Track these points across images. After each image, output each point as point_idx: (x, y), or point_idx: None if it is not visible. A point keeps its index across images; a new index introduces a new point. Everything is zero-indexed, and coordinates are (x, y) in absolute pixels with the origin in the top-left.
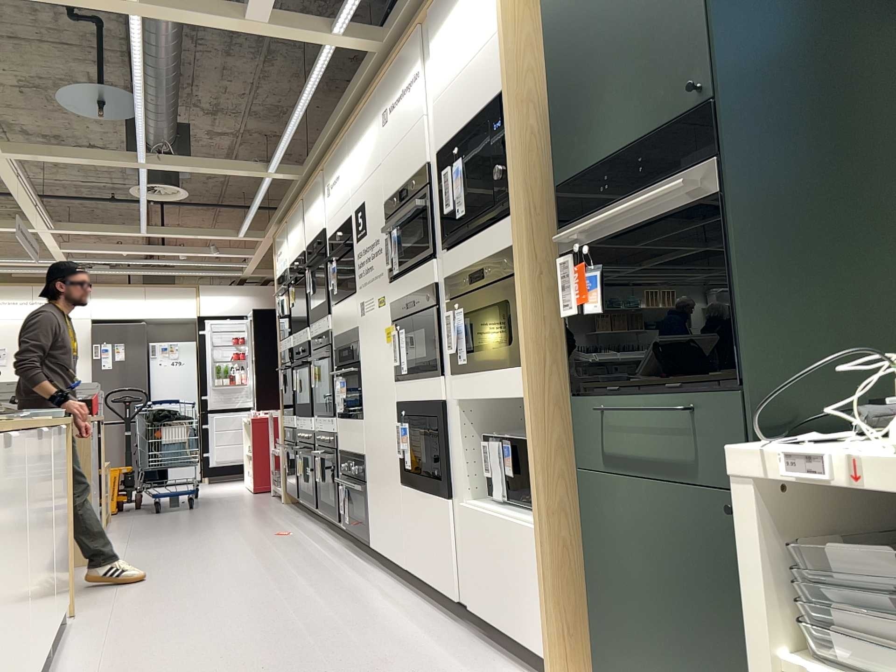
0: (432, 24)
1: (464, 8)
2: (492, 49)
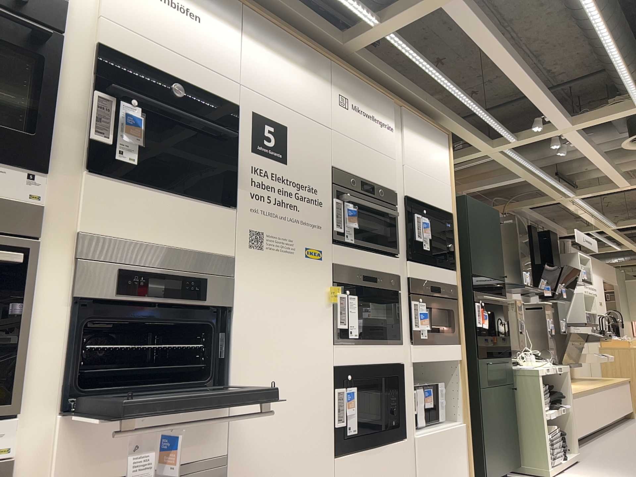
0: (406, 120)
1: (430, 147)
2: (445, 188)
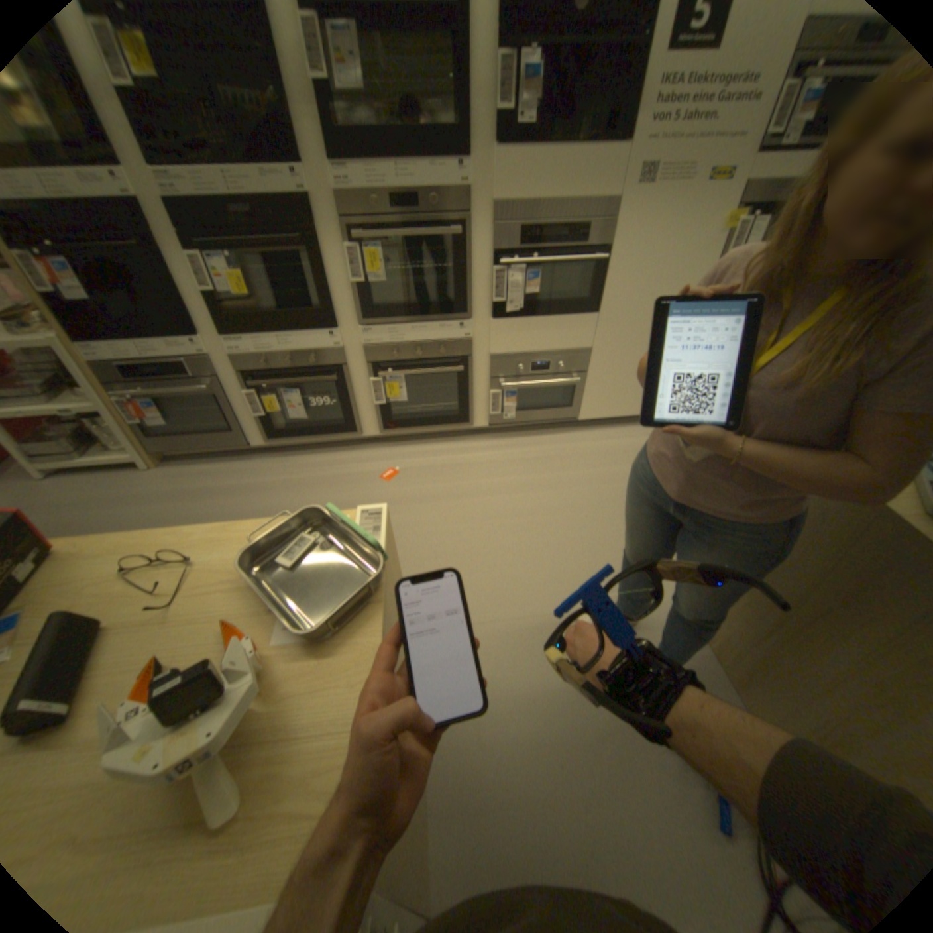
0: None
1: None
2: None
